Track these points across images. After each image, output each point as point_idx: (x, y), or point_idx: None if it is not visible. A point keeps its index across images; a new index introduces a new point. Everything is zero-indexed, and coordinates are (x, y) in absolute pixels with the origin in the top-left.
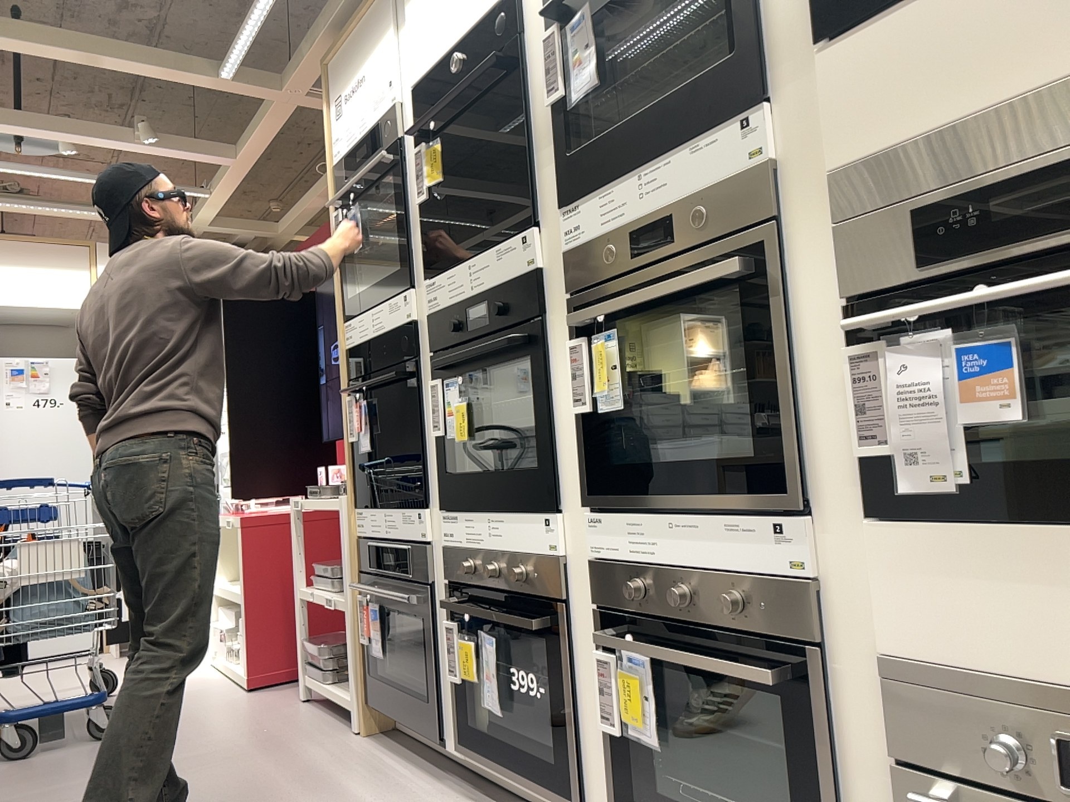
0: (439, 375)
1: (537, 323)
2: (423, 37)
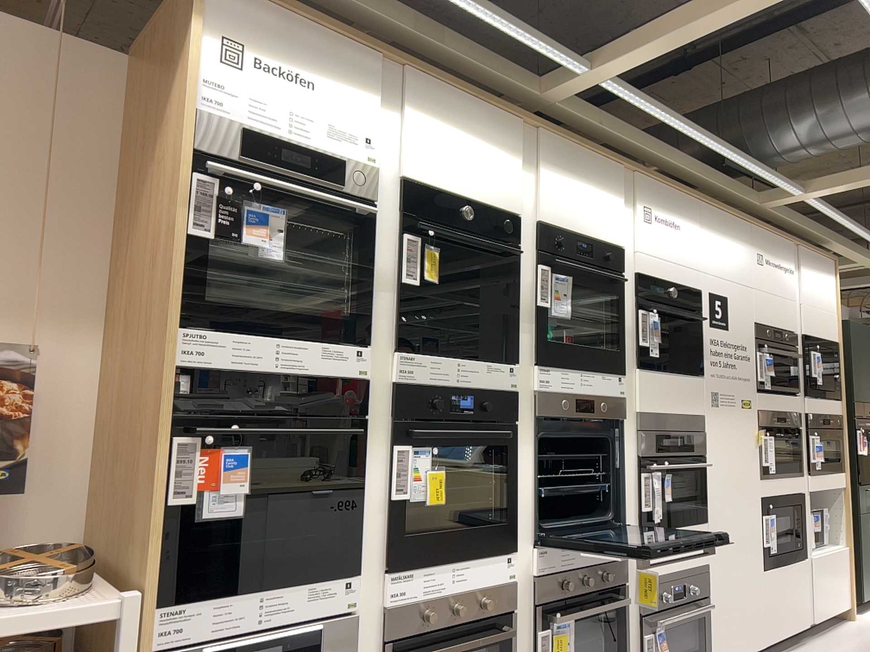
0: (410, 438)
1: (513, 424)
2: (430, 159)
